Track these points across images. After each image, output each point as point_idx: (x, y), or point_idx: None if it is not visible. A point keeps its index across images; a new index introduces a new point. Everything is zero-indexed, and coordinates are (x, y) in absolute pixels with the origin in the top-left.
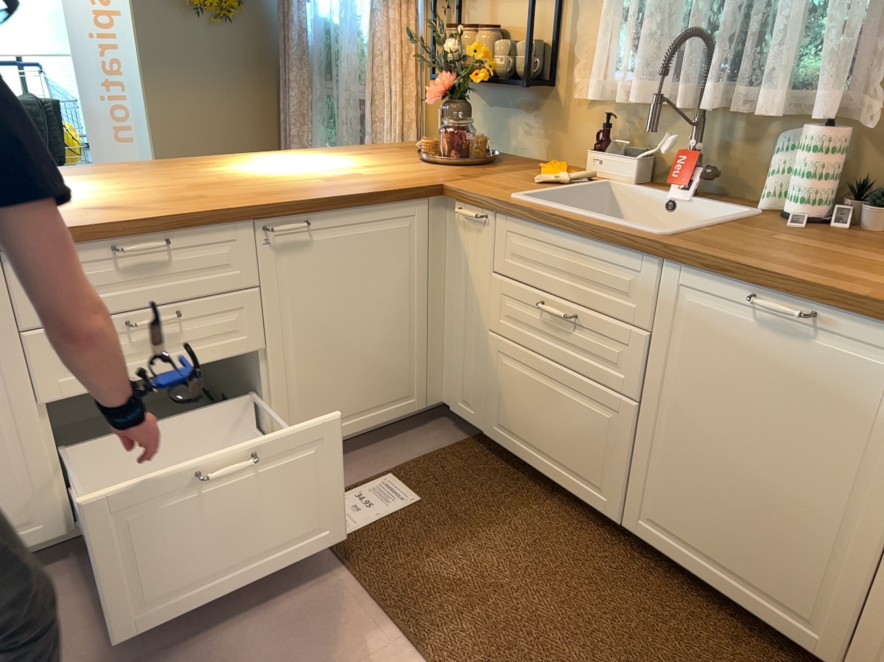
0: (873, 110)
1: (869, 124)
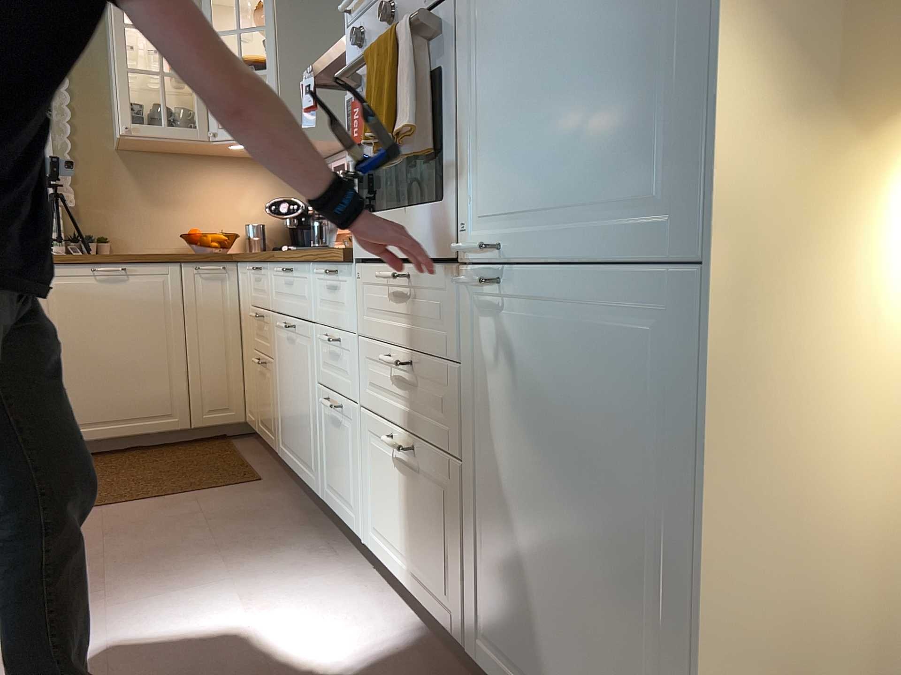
0: (72, 197)
1: (73, 204)
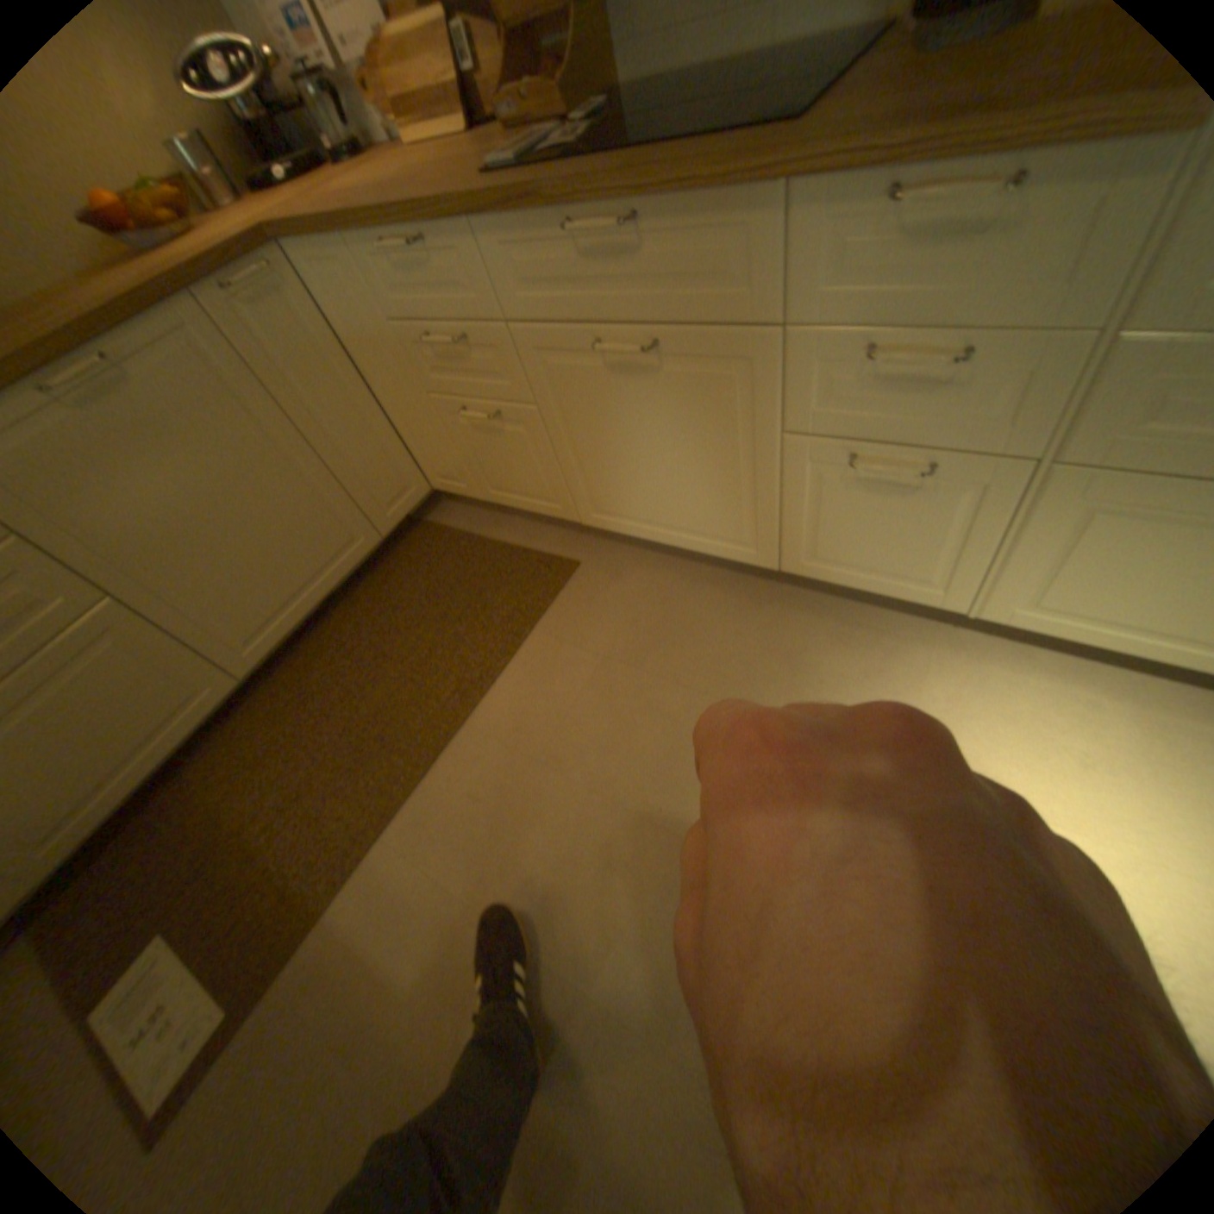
0: None
1: None
